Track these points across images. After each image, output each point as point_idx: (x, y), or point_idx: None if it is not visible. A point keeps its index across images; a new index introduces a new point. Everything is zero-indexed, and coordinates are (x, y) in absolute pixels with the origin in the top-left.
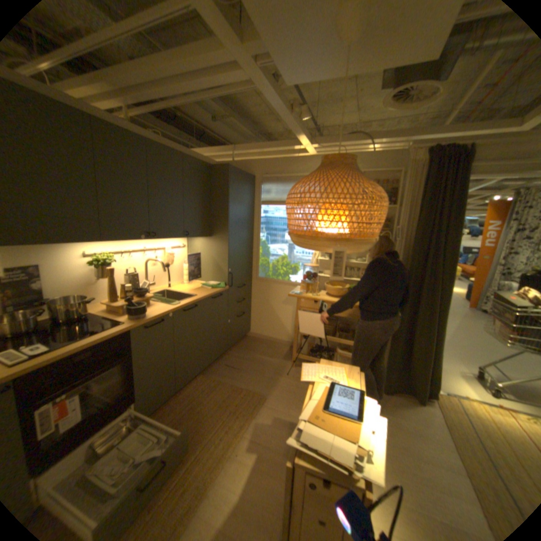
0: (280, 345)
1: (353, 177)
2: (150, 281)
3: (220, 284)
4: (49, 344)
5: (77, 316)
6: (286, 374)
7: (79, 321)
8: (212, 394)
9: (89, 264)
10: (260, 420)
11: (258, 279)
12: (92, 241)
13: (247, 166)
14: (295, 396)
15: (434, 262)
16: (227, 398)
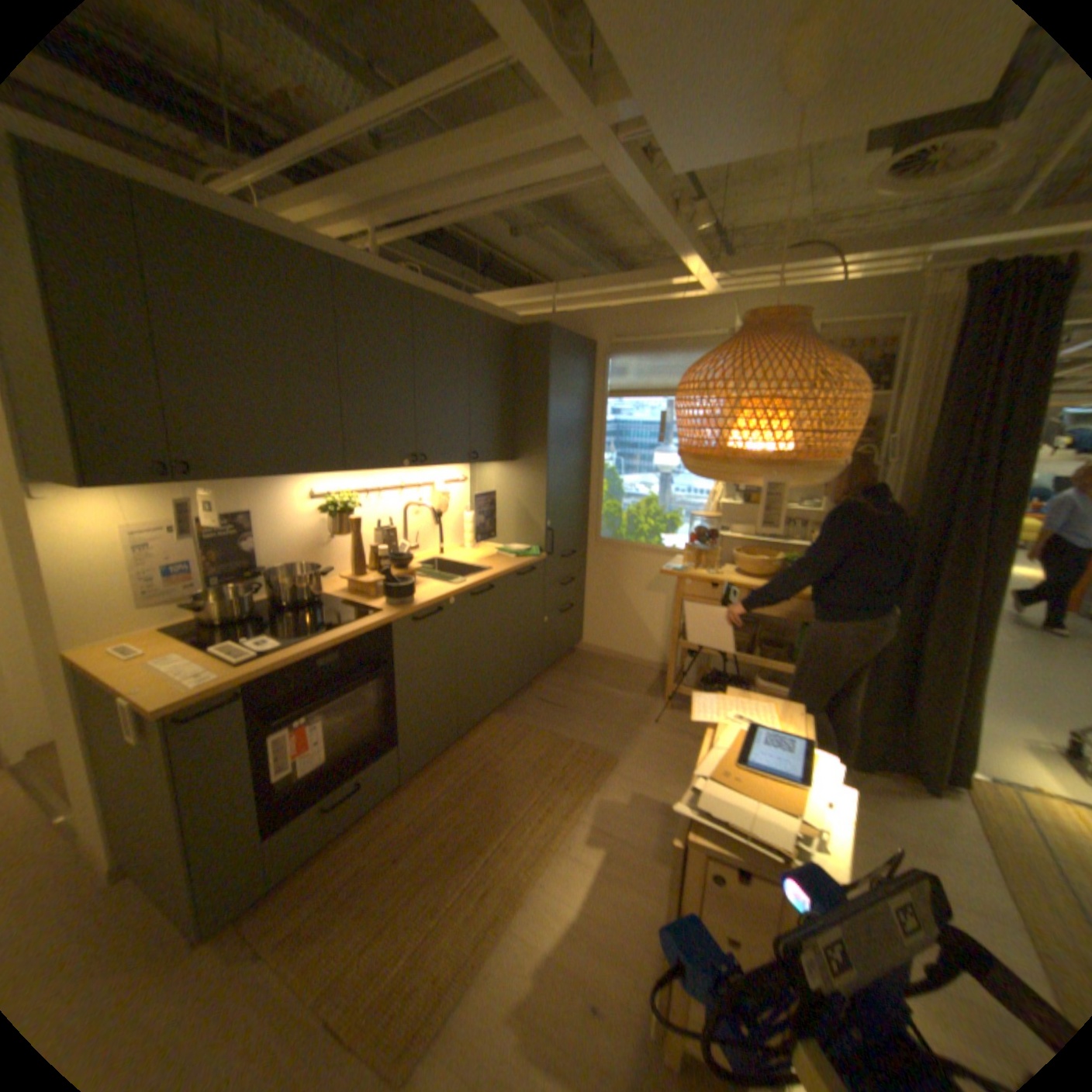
0: (640, 670)
1: (803, 349)
2: (409, 542)
3: (529, 549)
4: (273, 638)
5: (306, 596)
6: (654, 720)
7: (310, 605)
8: (519, 746)
9: (320, 510)
10: (608, 795)
11: (599, 541)
12: (330, 471)
13: (579, 323)
14: (672, 760)
15: (971, 507)
16: (546, 755)
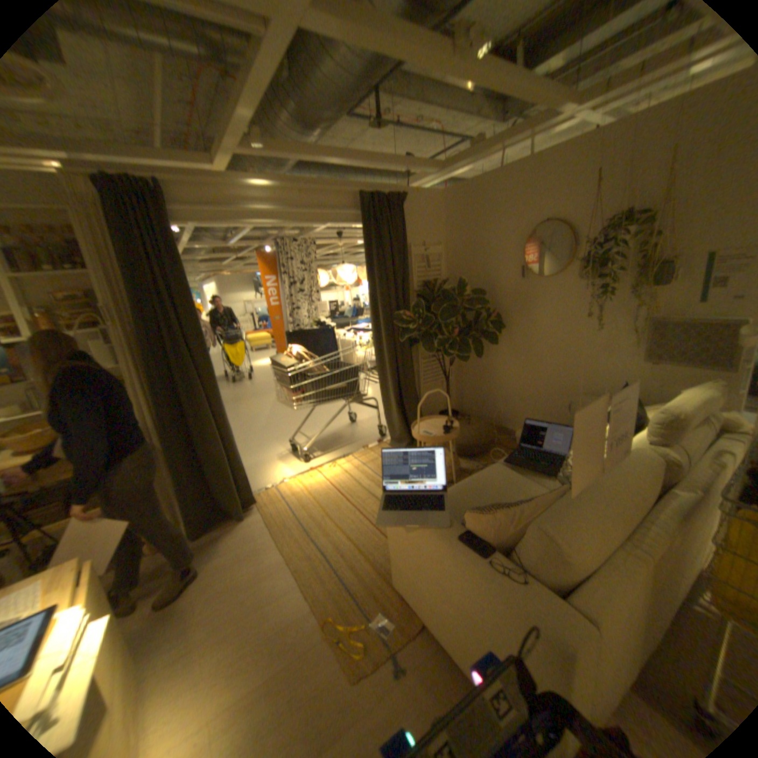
0: None
1: None
2: None
3: None
4: None
5: None
6: None
7: None
8: None
9: None
10: None
11: None
12: None
13: None
14: None
15: (175, 346)
16: None
